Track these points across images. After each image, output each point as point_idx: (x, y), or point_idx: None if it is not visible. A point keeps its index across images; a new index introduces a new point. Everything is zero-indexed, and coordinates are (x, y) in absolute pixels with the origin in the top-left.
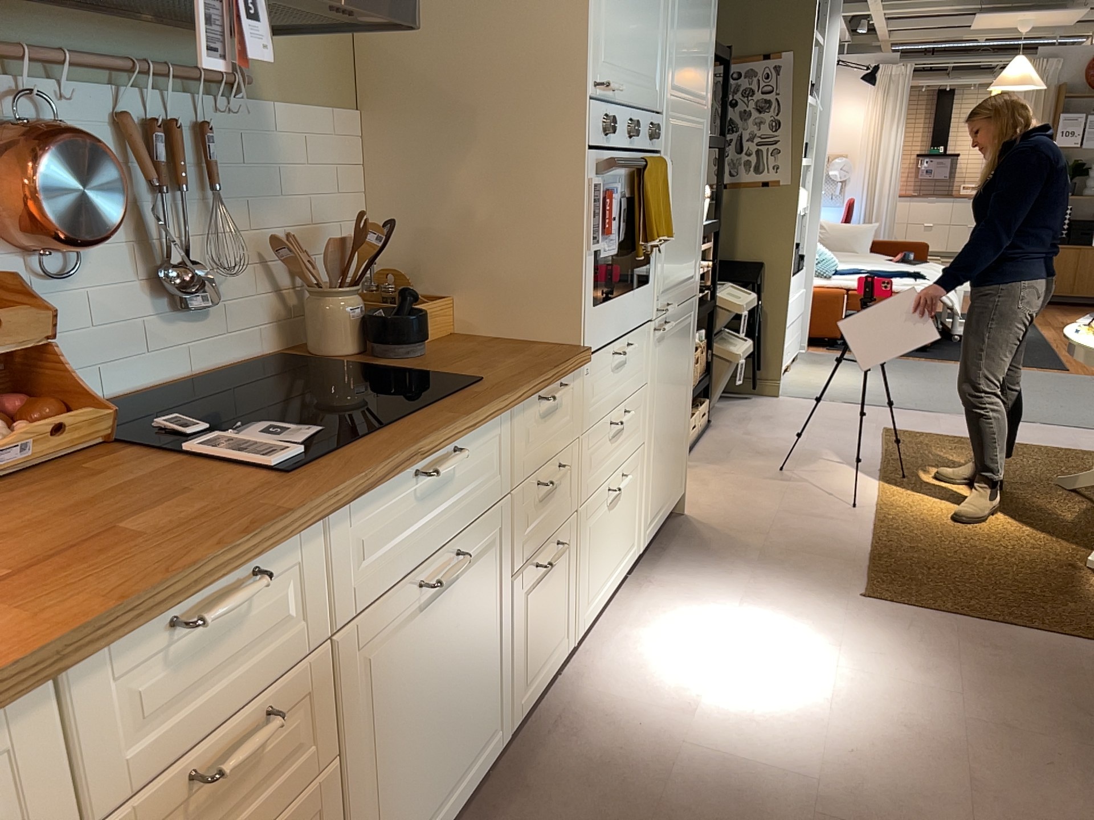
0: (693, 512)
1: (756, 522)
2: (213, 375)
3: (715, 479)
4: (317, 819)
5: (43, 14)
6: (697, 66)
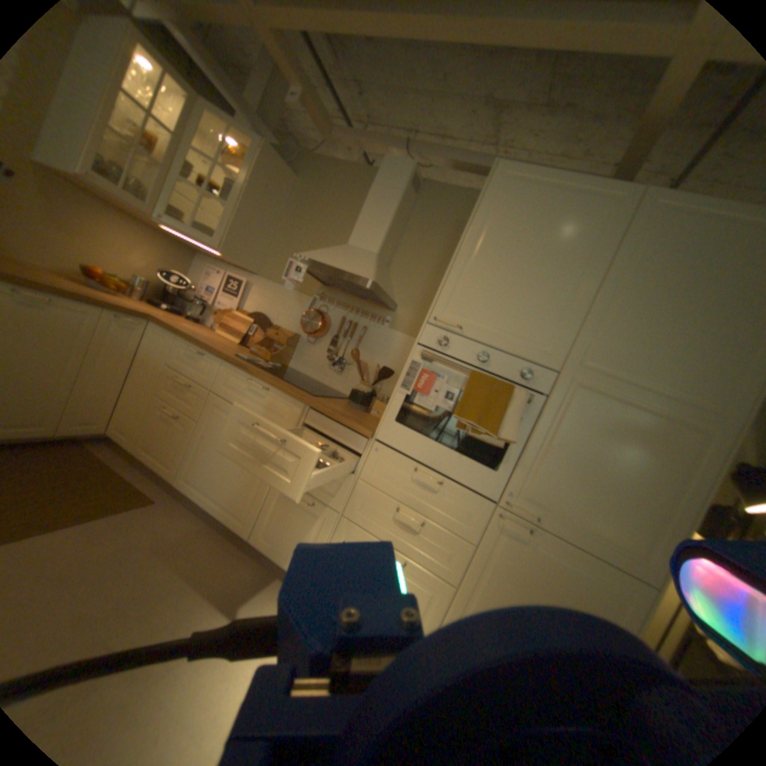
0: None
1: None
2: (330, 390)
3: None
4: (183, 431)
5: (337, 293)
6: (687, 365)
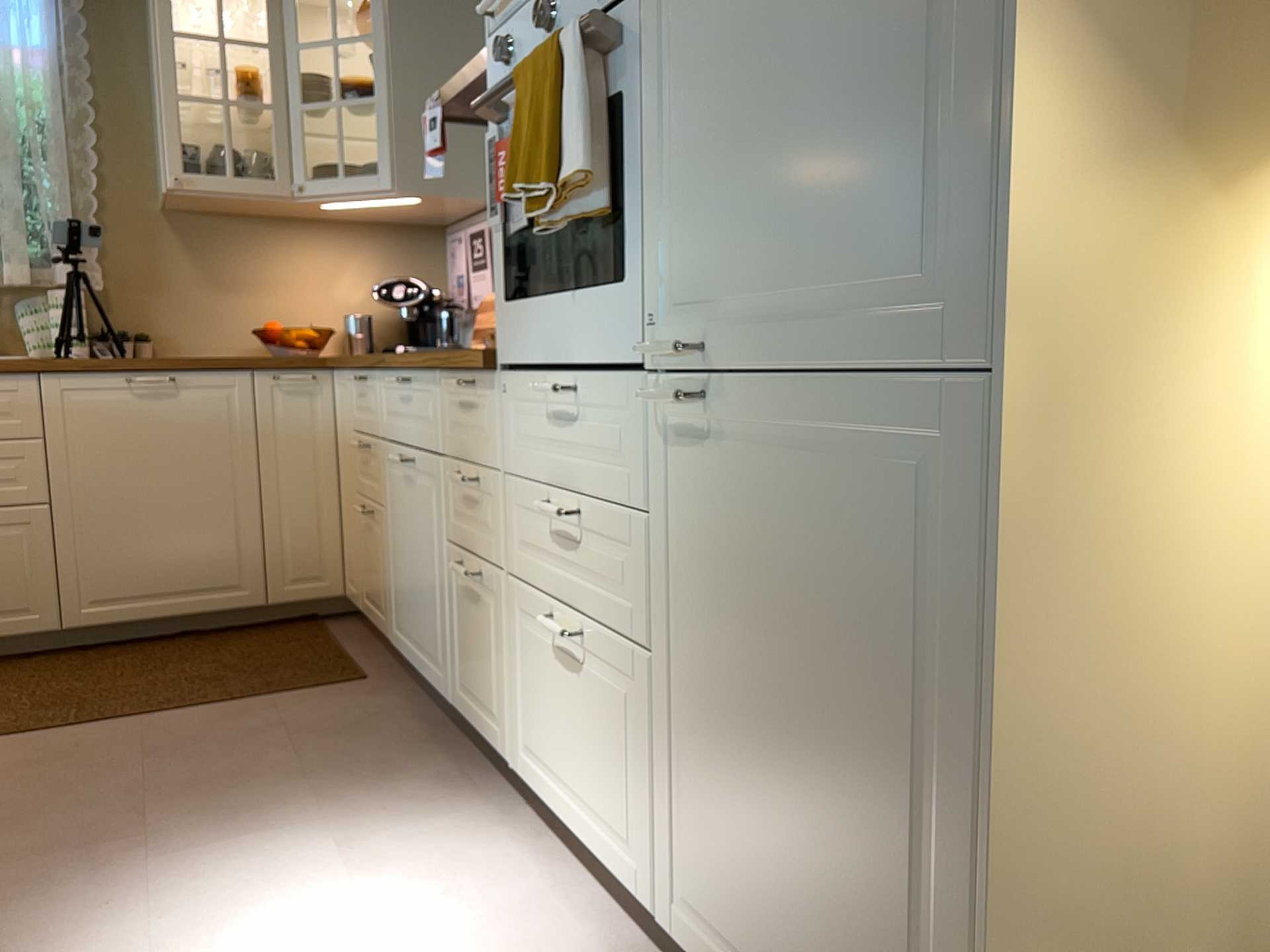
0: None
1: None
2: None
3: None
4: (380, 530)
5: None
6: None
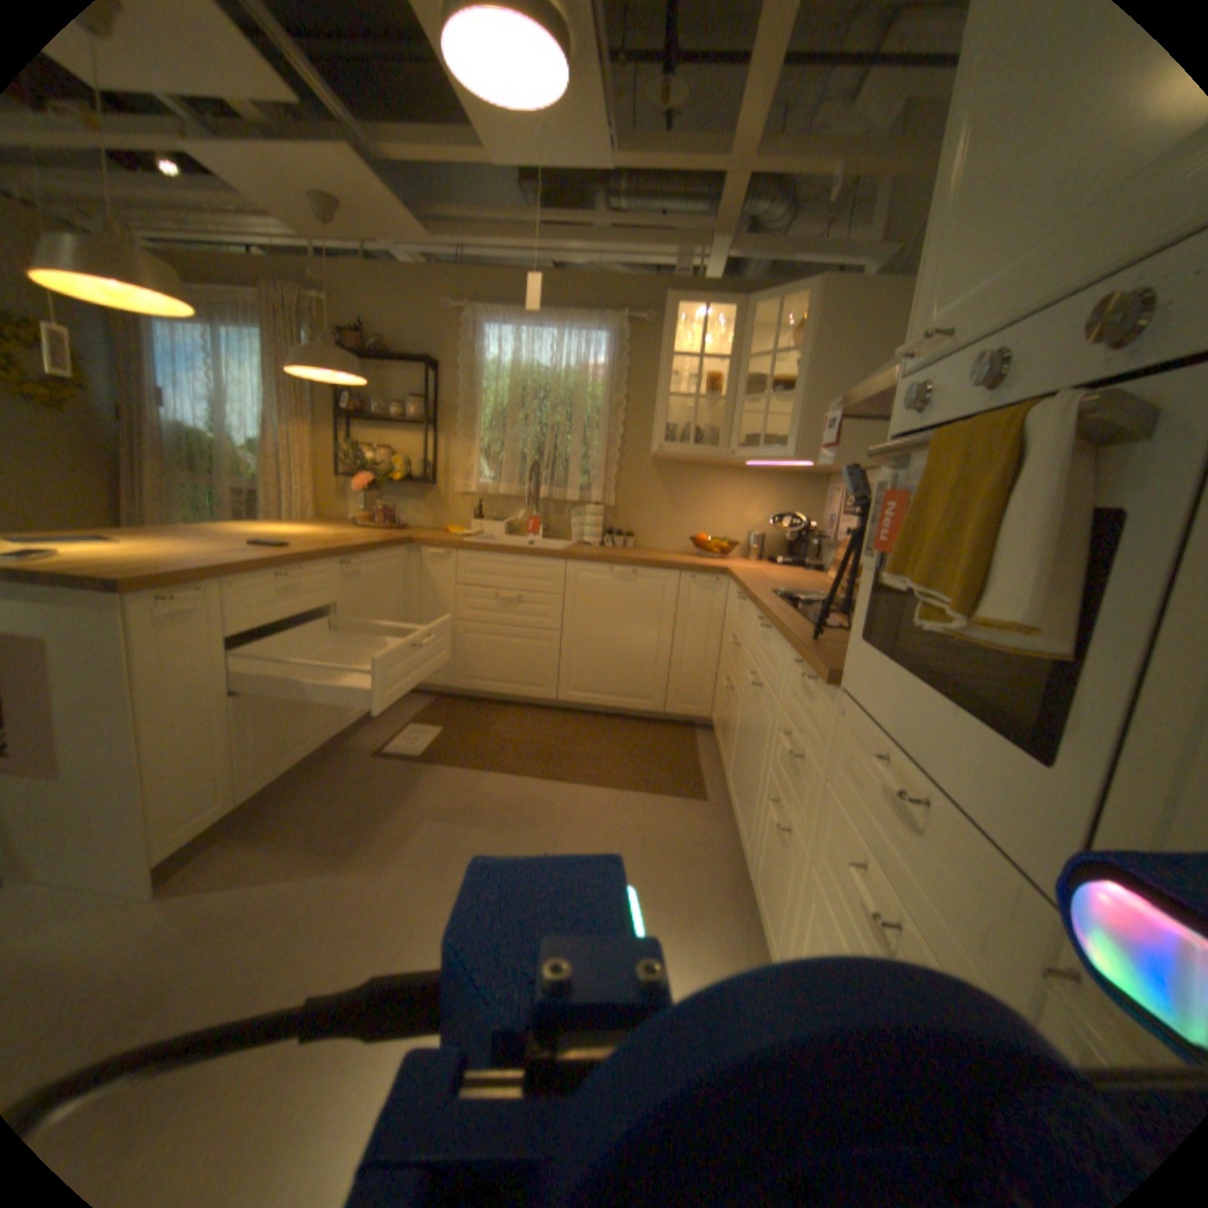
0: None
1: None
2: None
3: None
4: (733, 706)
5: None
6: None
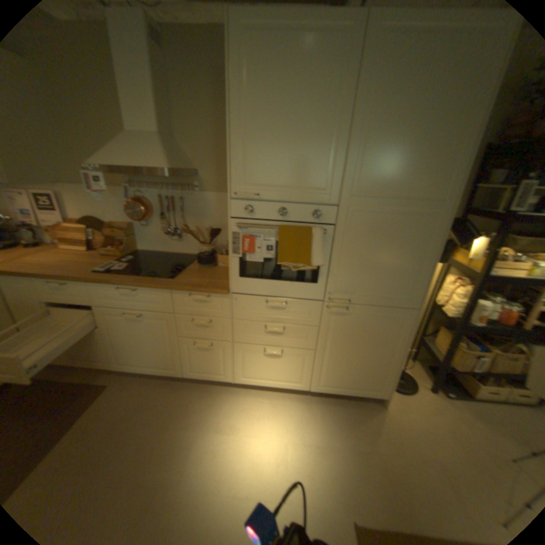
0: (394, 414)
1: (411, 450)
2: (182, 255)
3: (451, 421)
4: (94, 337)
5: (143, 175)
6: (419, 173)
